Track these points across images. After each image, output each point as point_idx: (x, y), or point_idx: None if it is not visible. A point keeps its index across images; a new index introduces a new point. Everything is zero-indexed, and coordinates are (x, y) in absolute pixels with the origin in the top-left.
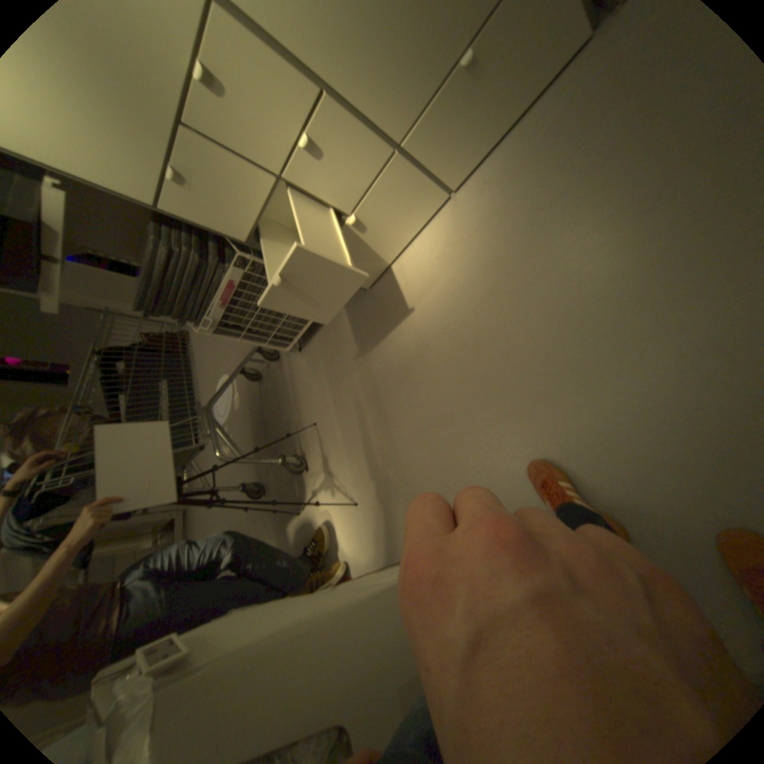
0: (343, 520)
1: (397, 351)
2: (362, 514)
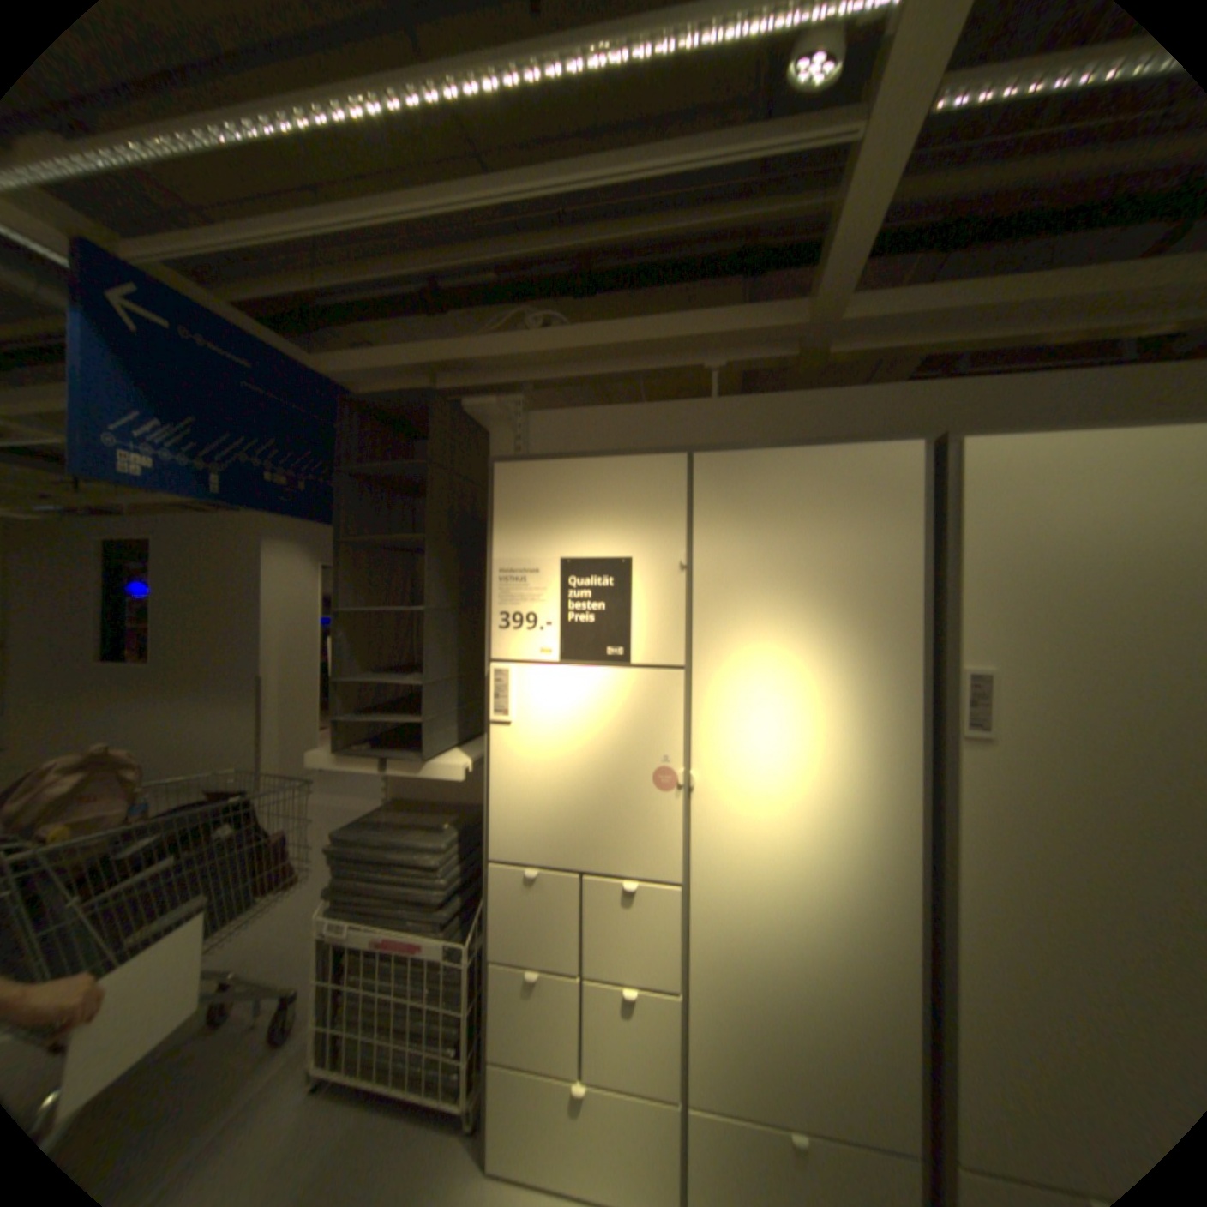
0: None
1: None
2: None
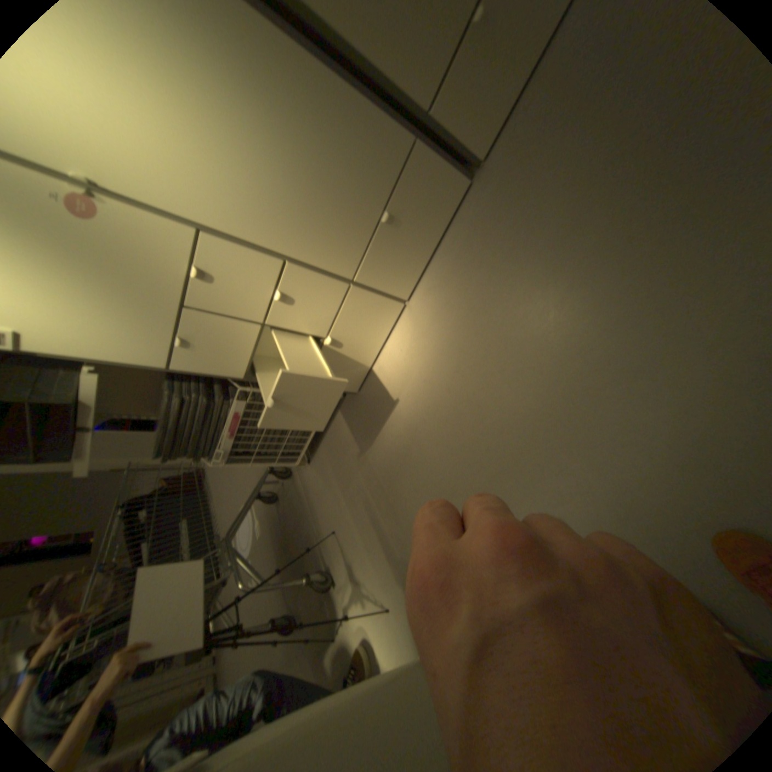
0: (378, 633)
1: (393, 440)
2: (396, 620)
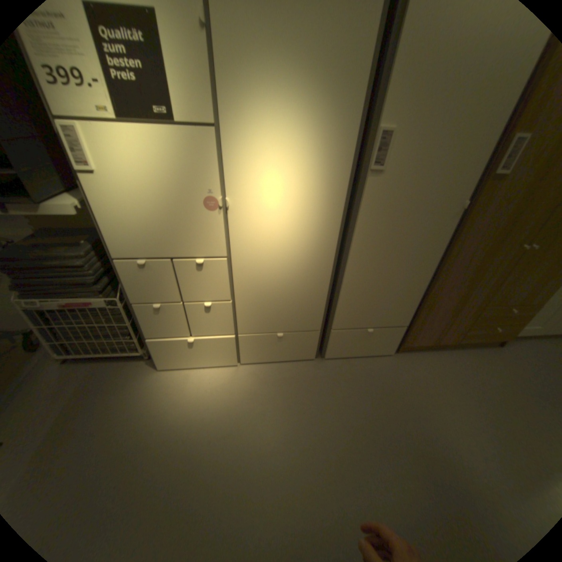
0: None
1: (140, 428)
2: None
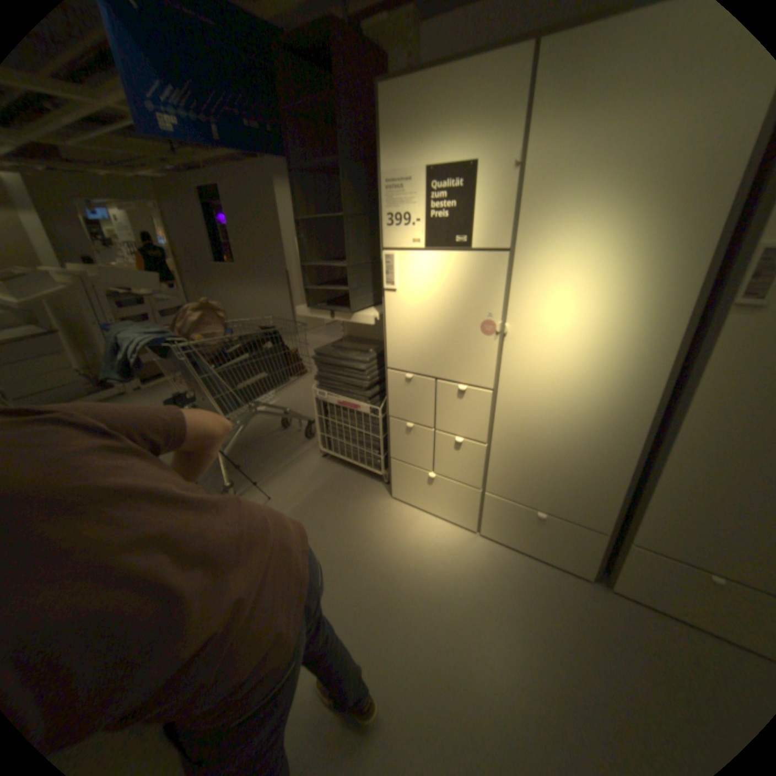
0: None
1: (357, 544)
2: None
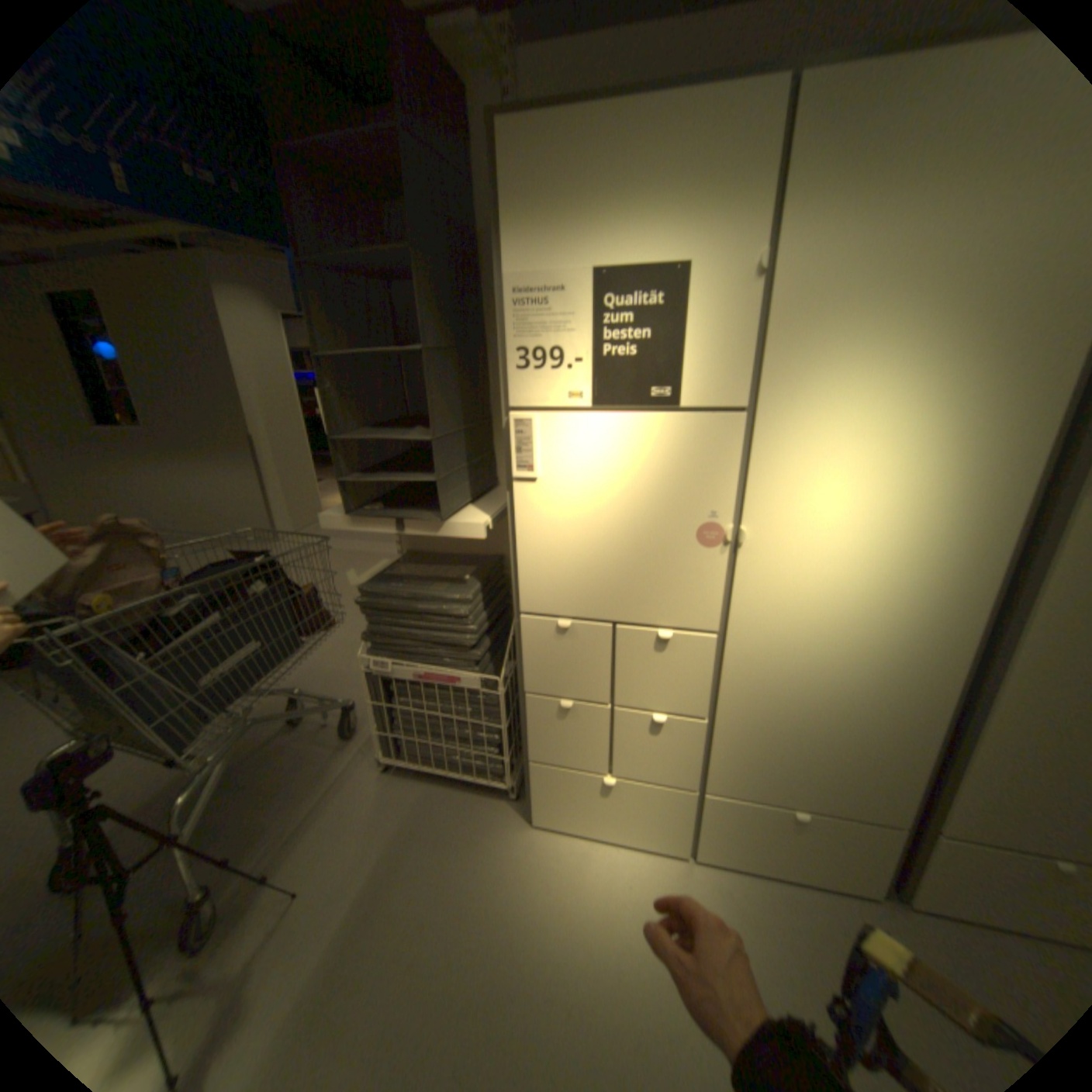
0: None
1: (500, 951)
2: None
